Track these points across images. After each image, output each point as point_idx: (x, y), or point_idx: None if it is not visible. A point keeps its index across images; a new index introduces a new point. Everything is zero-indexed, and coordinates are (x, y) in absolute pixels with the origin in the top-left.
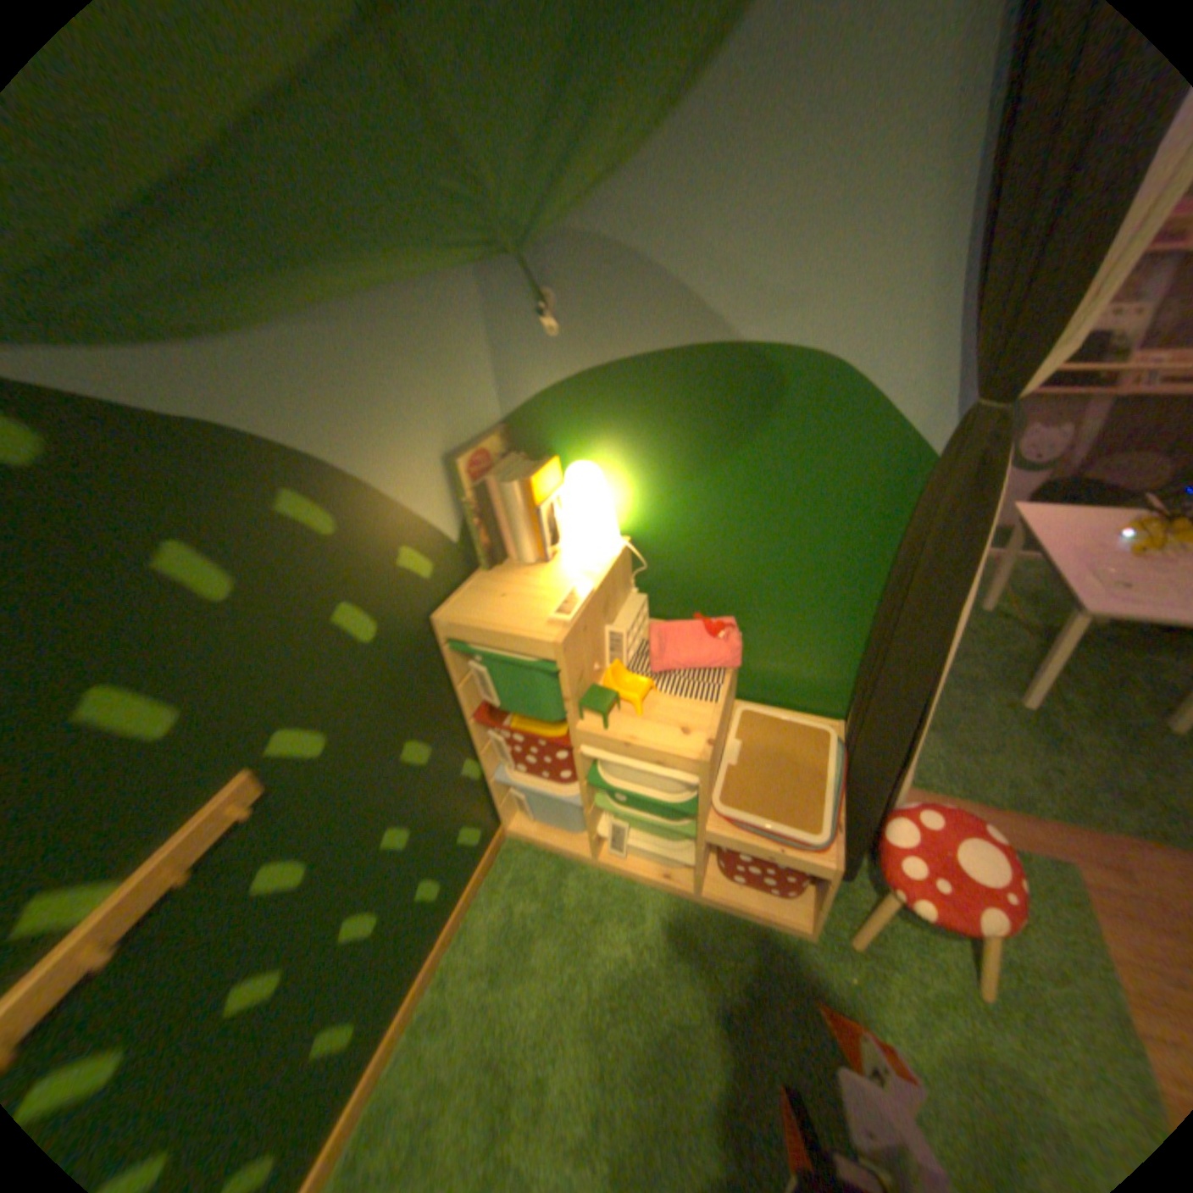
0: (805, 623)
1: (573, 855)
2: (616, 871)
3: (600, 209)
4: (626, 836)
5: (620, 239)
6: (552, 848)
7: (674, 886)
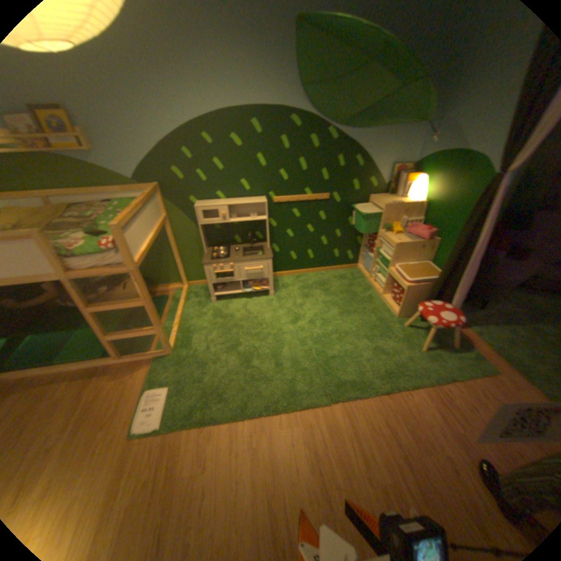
0: (456, 241)
1: (365, 277)
2: (370, 284)
3: (454, 113)
4: (376, 272)
5: (455, 120)
6: (363, 274)
7: (378, 292)
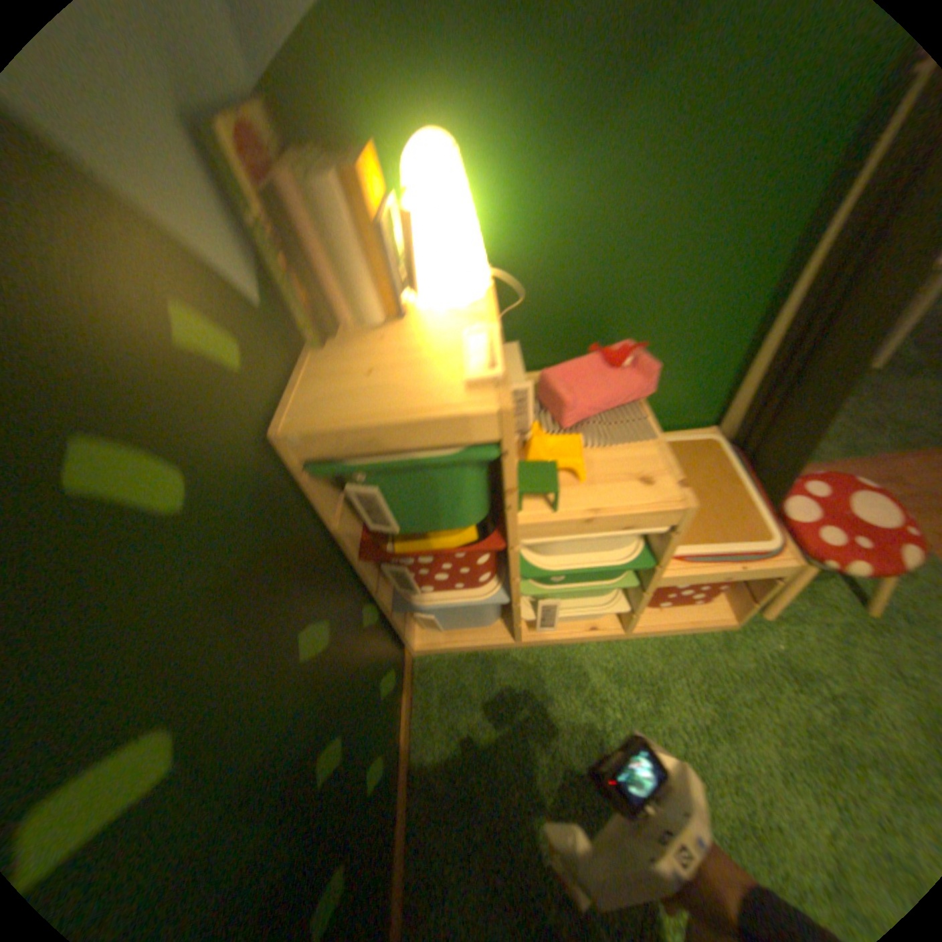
0: (694, 328)
1: (491, 646)
2: (540, 642)
3: None
4: (556, 610)
5: None
6: (467, 647)
7: (604, 633)
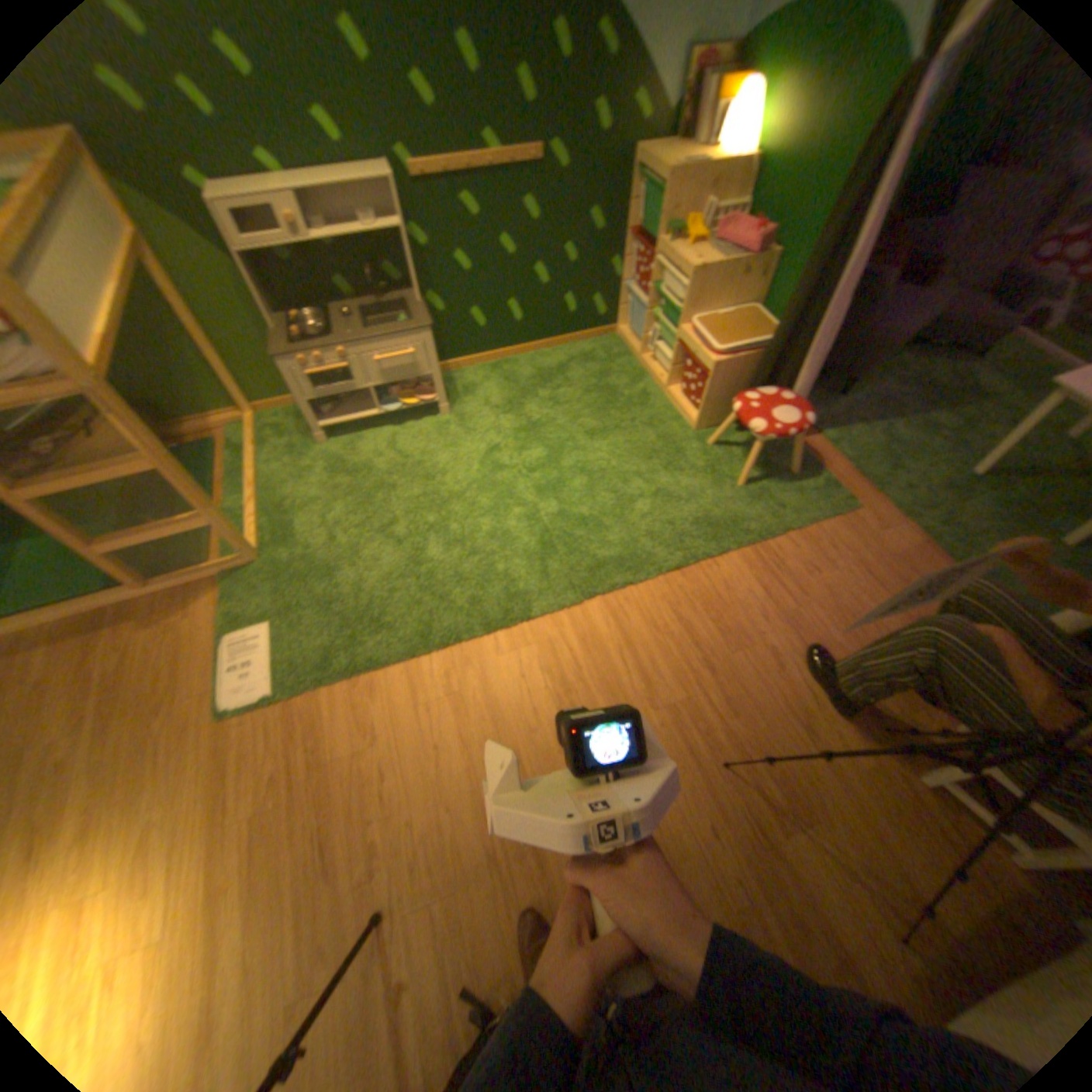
0: (811, 252)
1: (632, 354)
2: (643, 368)
3: None
4: (654, 340)
5: None
6: (626, 347)
7: (658, 382)
